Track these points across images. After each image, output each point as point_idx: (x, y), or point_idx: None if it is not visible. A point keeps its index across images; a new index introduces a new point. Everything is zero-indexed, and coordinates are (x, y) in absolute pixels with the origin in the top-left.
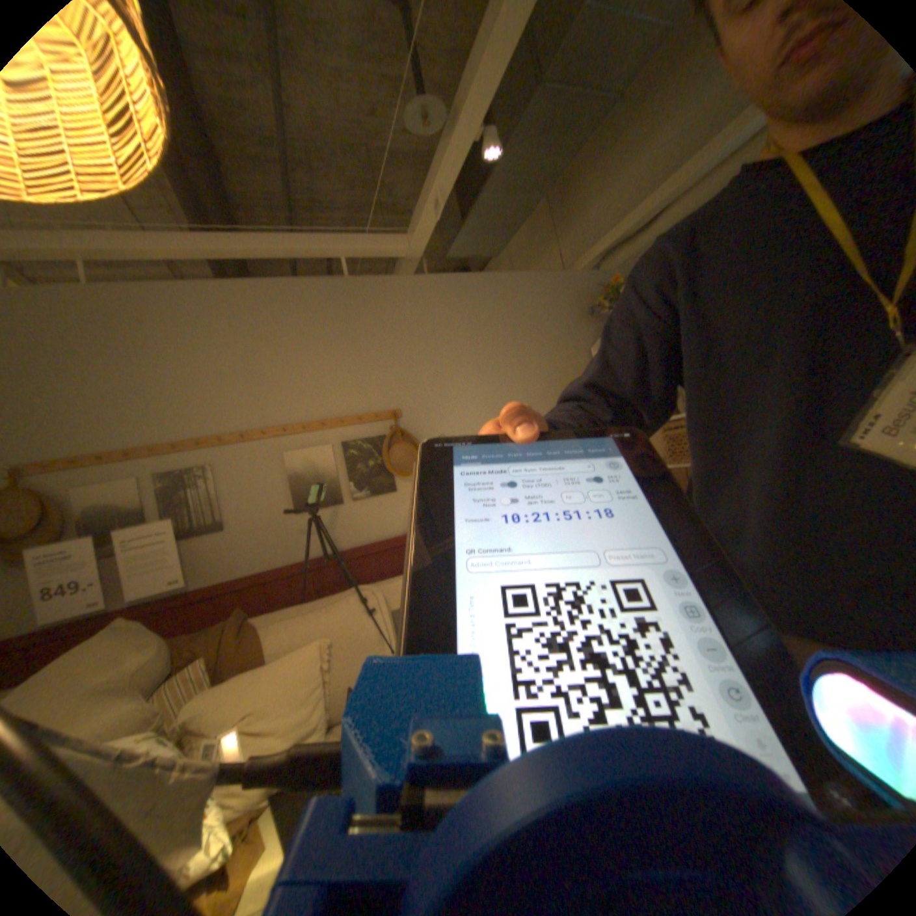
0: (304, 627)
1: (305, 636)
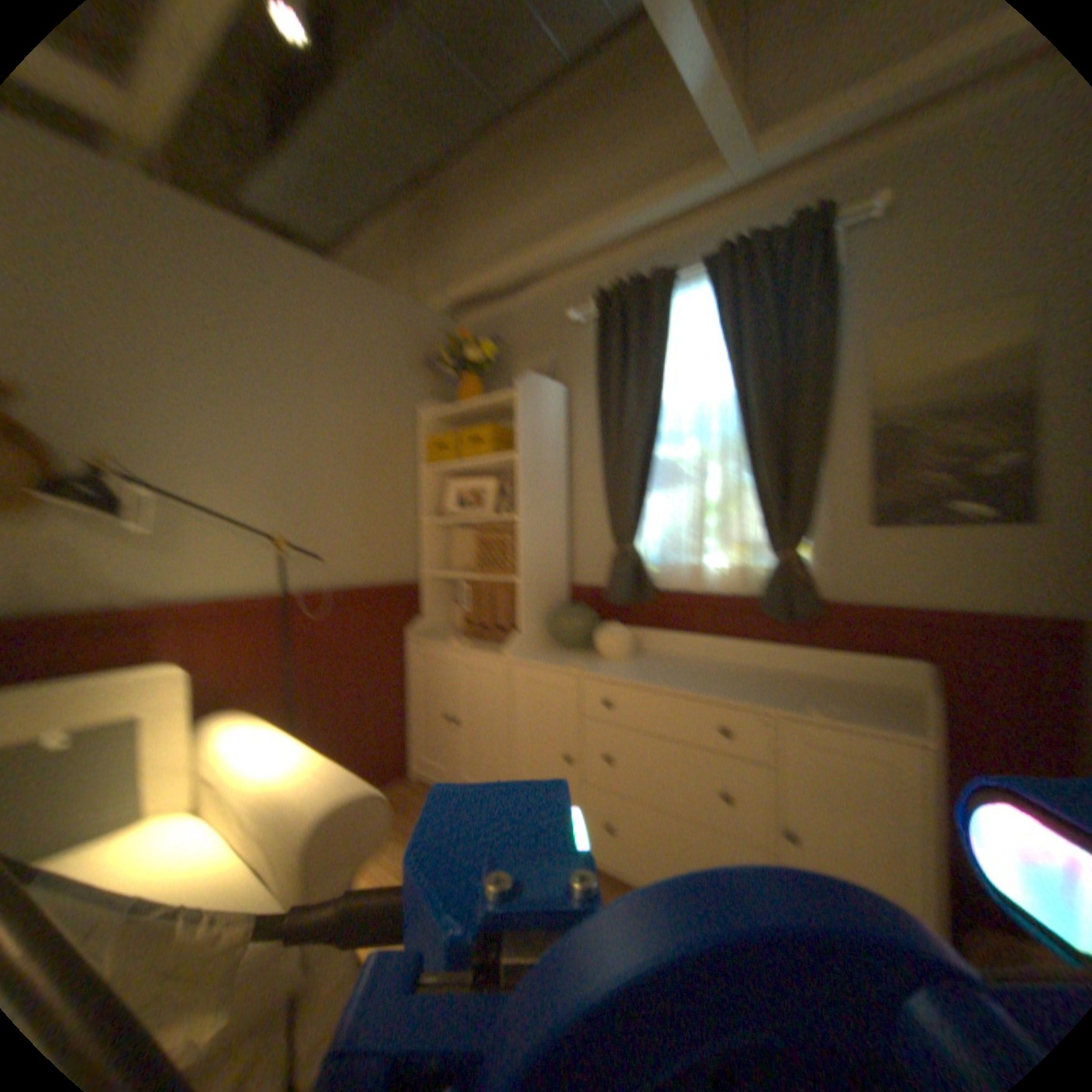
0: None
1: None
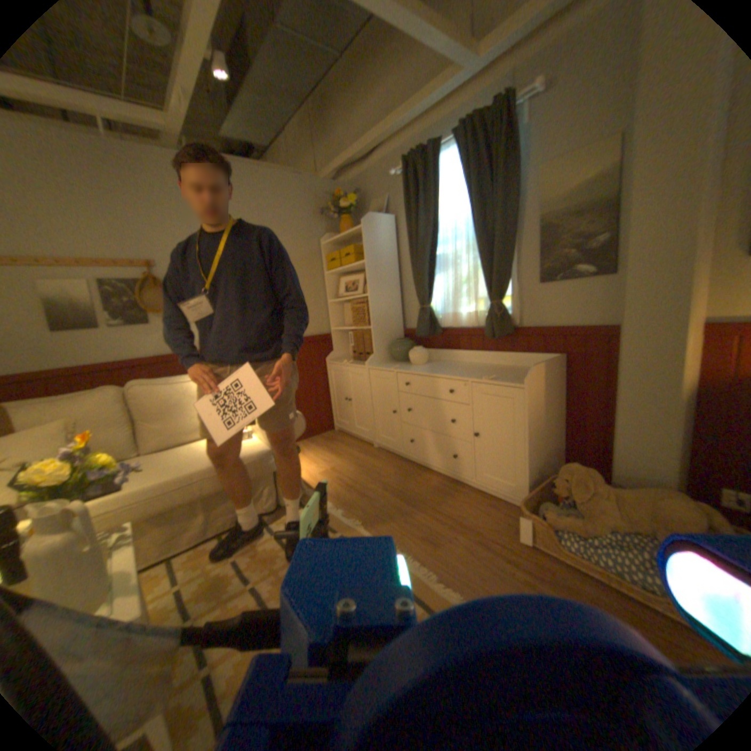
0: (52, 409)
1: (53, 415)
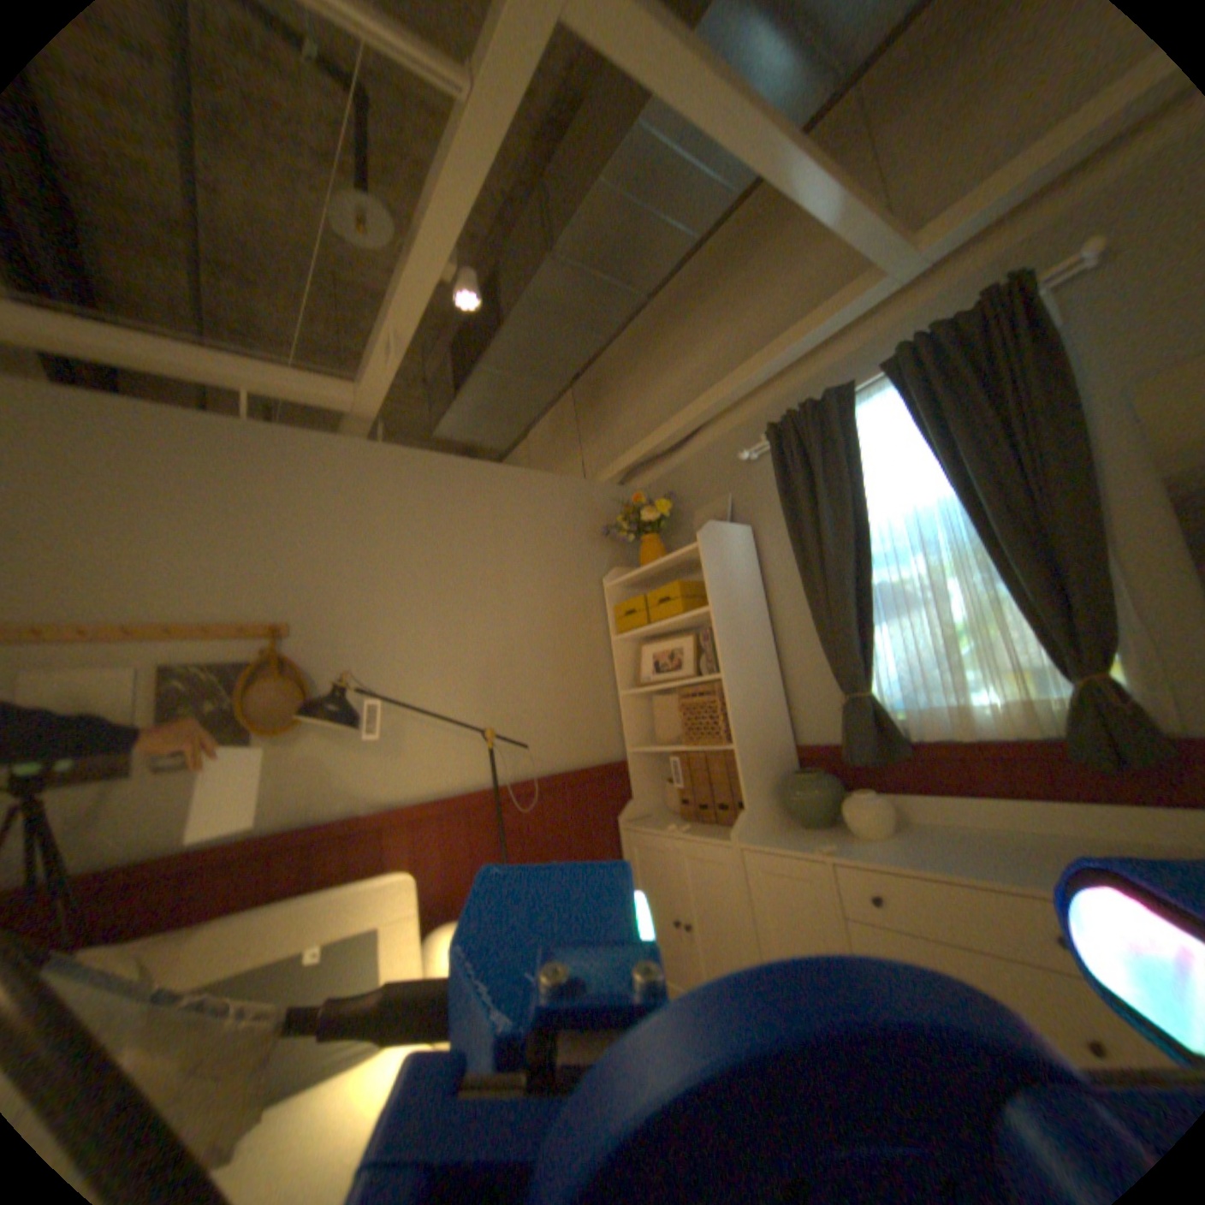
0: None
1: None
